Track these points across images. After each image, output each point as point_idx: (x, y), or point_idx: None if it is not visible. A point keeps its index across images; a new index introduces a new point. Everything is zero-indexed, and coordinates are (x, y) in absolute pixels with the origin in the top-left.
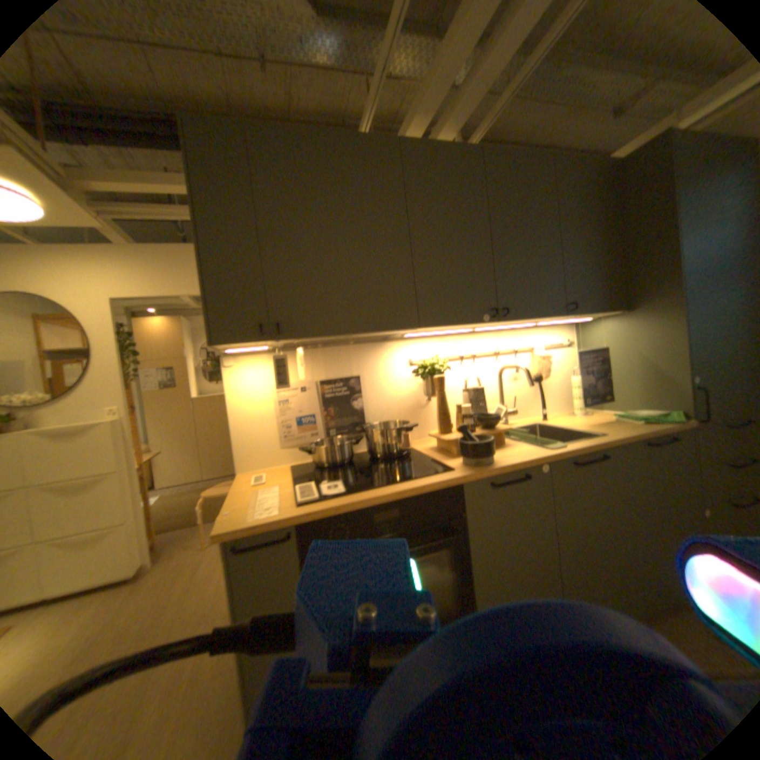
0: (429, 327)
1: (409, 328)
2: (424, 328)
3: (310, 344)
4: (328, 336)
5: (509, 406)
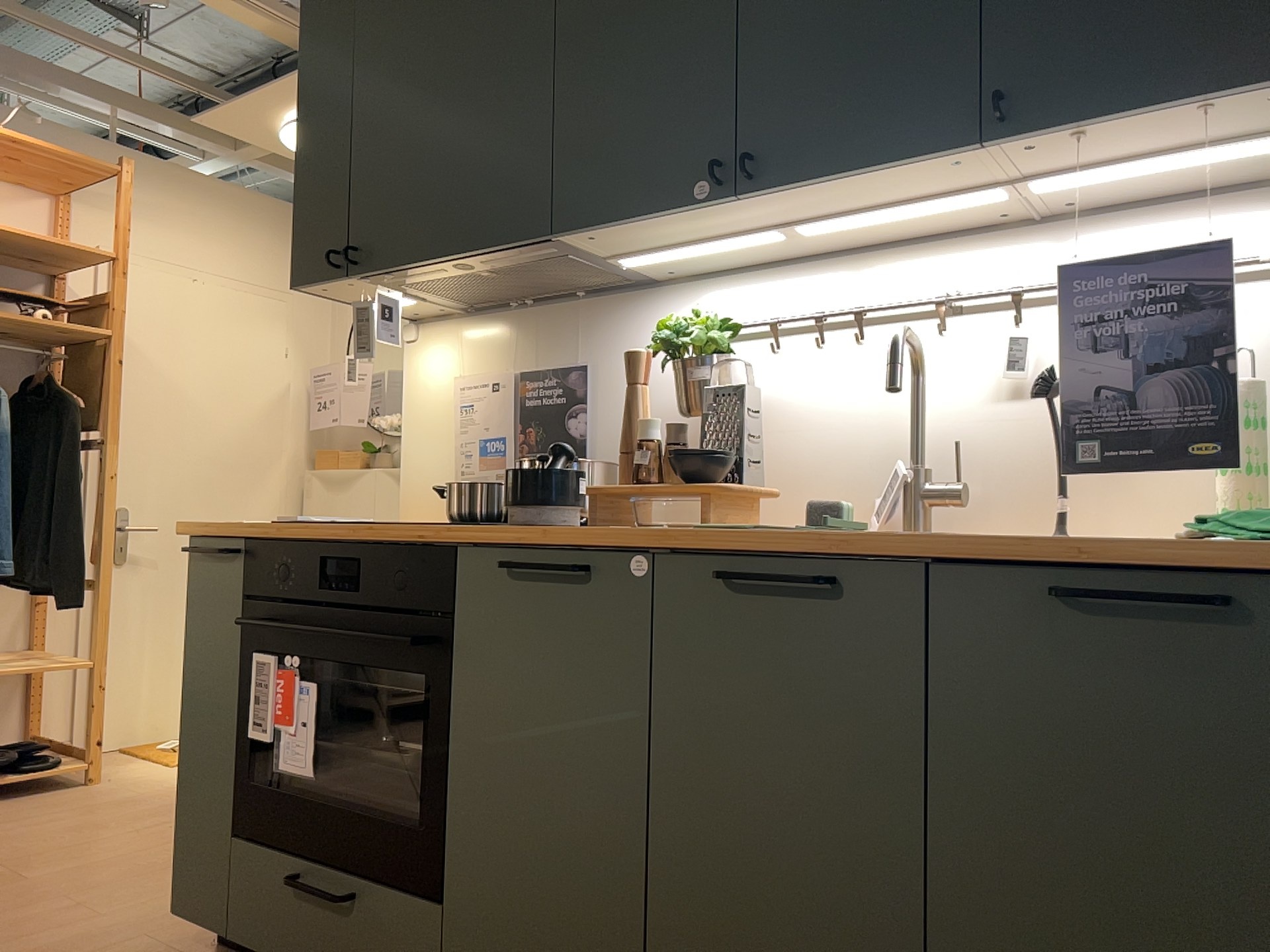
0: (595, 233)
1: (560, 240)
2: (602, 239)
3: (512, 301)
4: (423, 266)
5: (980, 484)
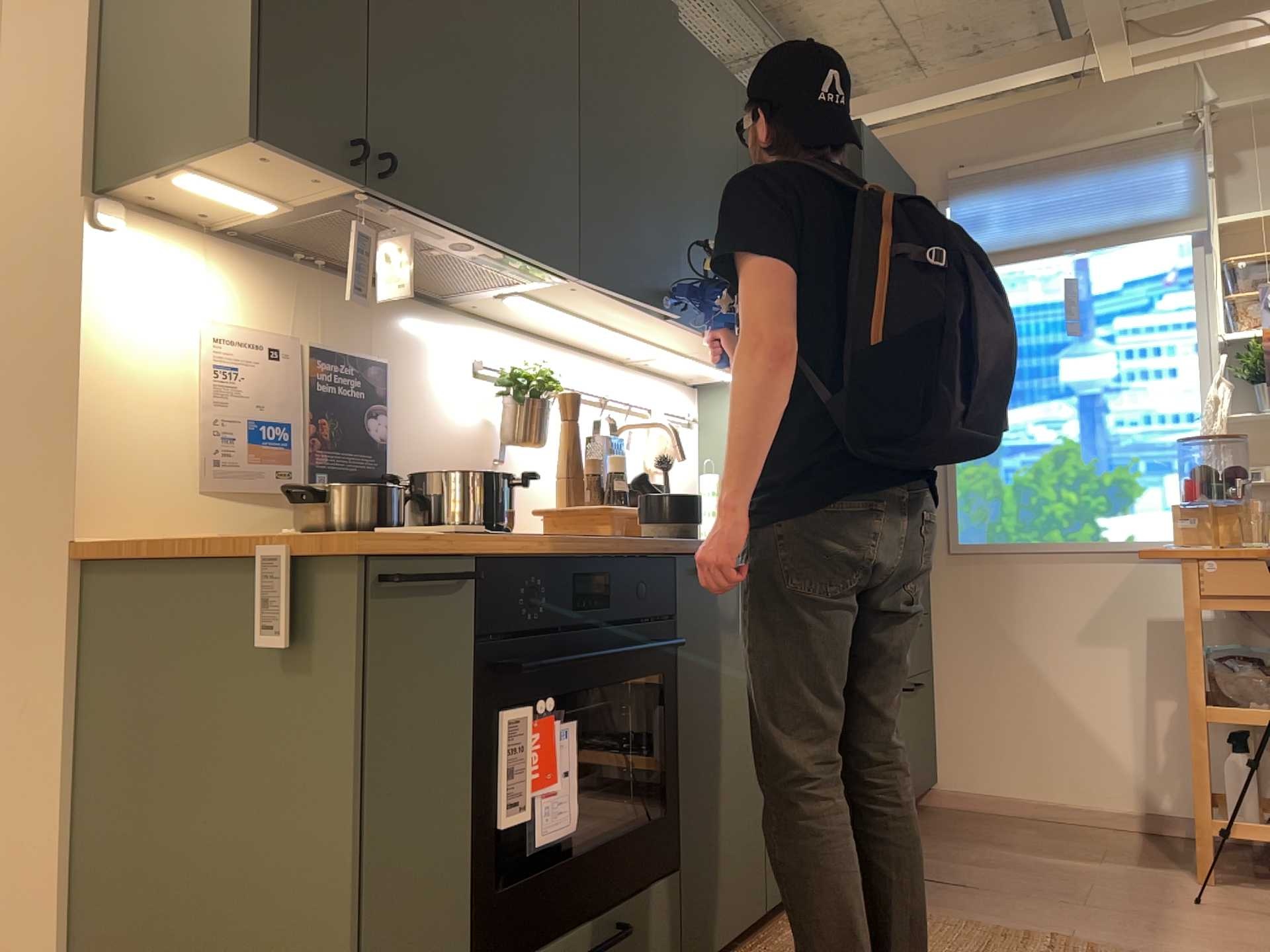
0: (581, 287)
1: (553, 276)
2: (565, 289)
3: (304, 254)
4: (447, 228)
5: None
